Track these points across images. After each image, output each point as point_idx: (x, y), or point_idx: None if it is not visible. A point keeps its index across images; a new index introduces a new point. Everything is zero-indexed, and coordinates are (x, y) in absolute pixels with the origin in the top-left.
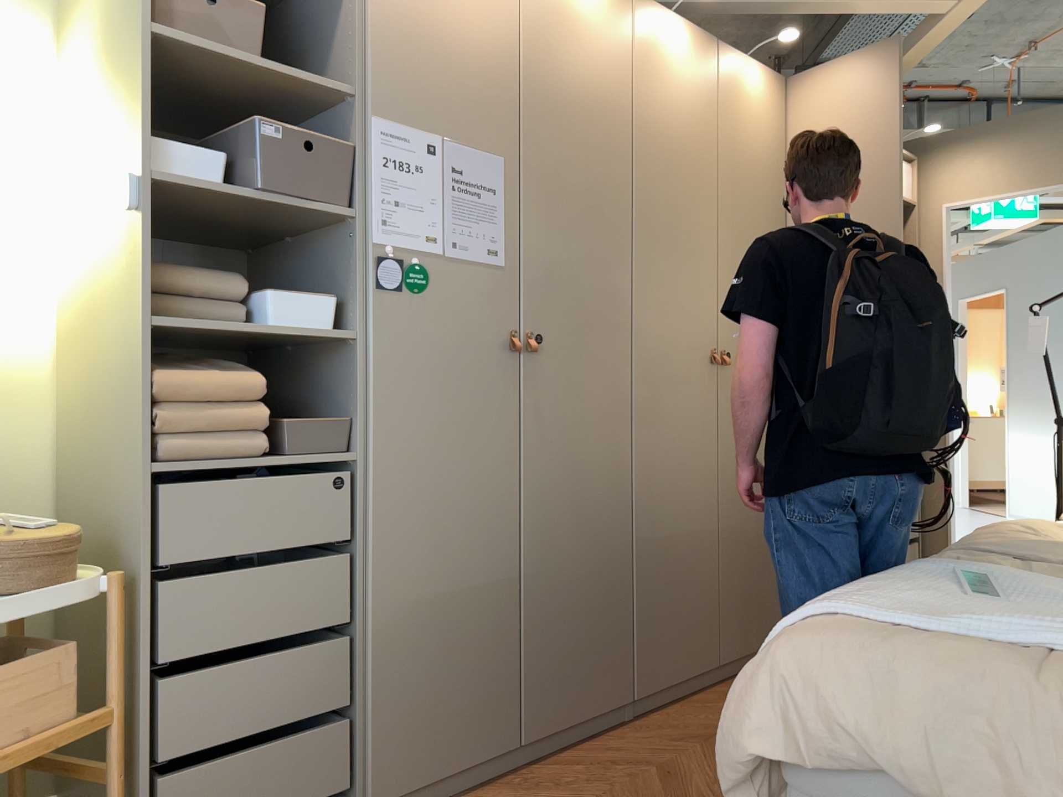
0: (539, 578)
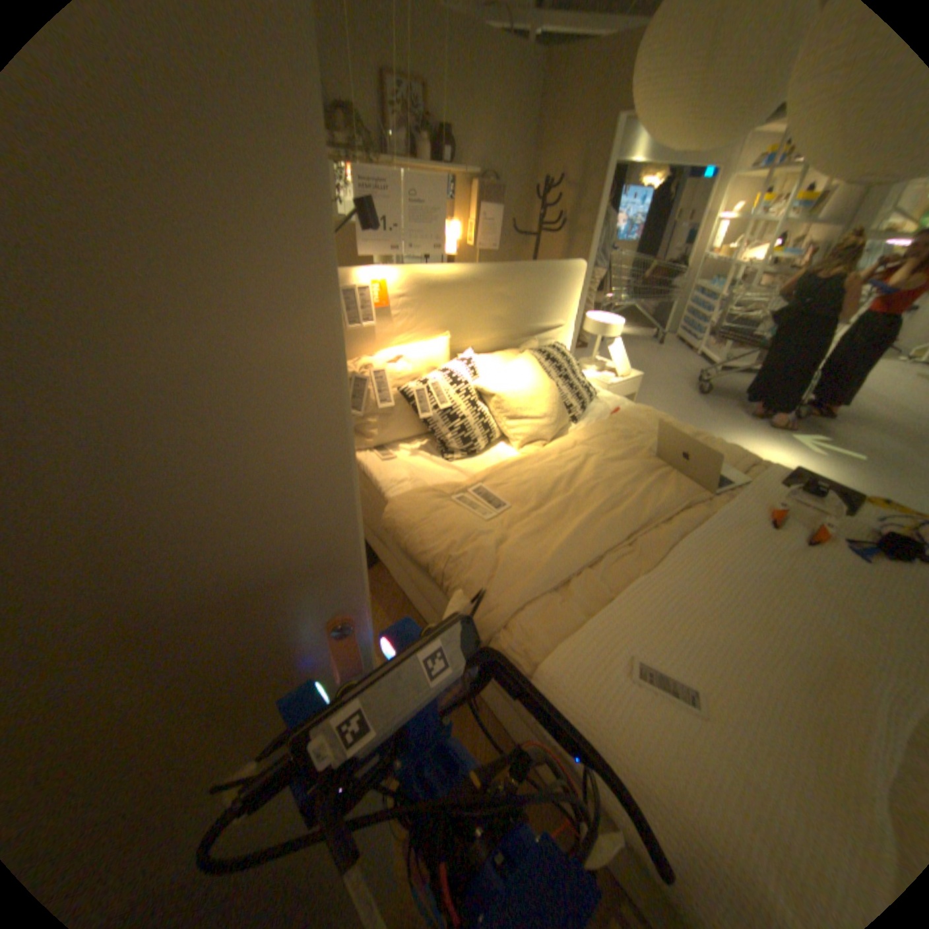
0: None
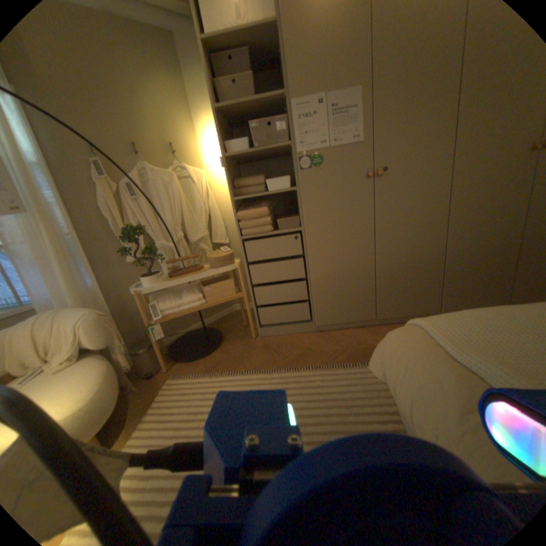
0: (383, 266)
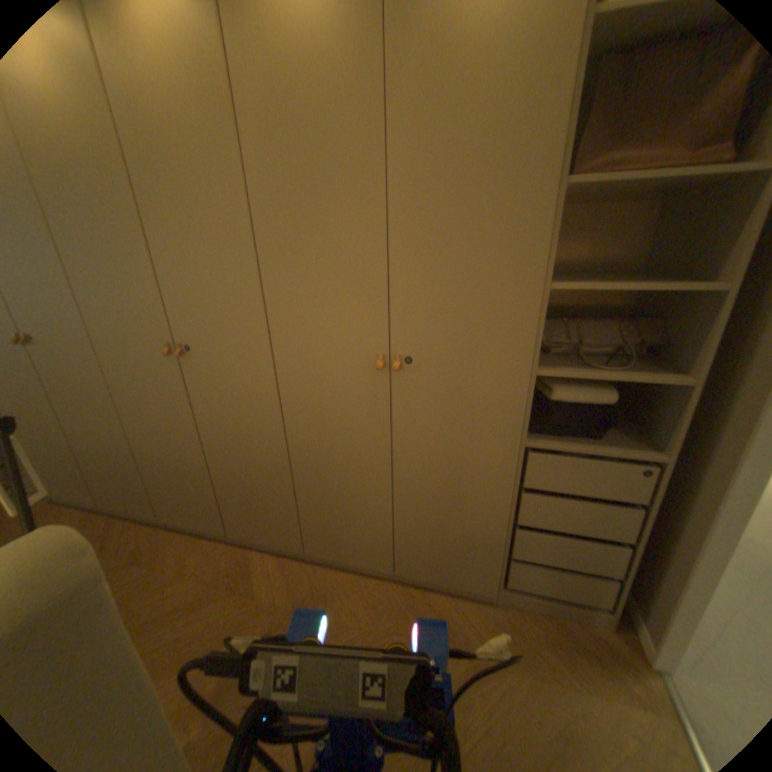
0: (78, 451)
